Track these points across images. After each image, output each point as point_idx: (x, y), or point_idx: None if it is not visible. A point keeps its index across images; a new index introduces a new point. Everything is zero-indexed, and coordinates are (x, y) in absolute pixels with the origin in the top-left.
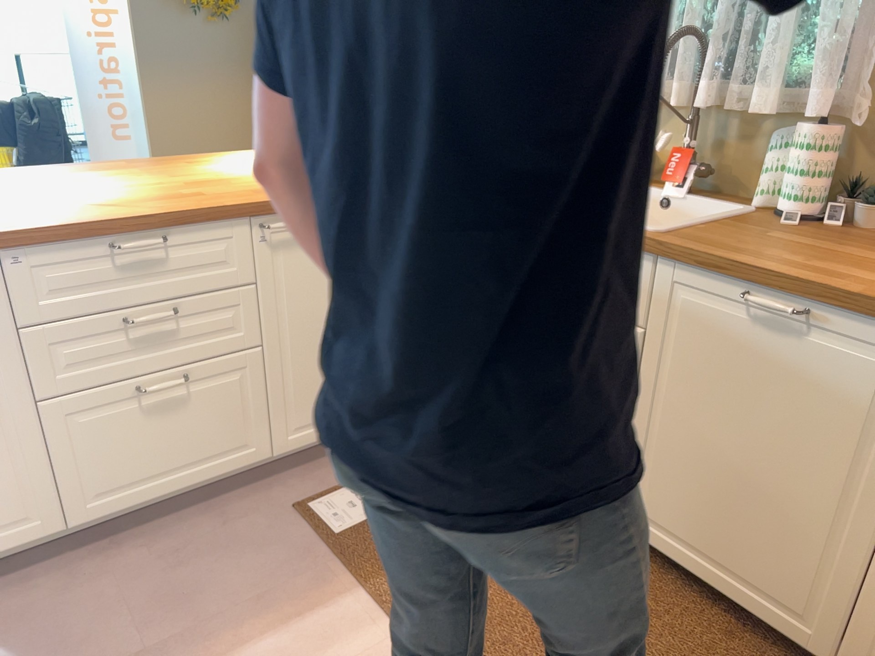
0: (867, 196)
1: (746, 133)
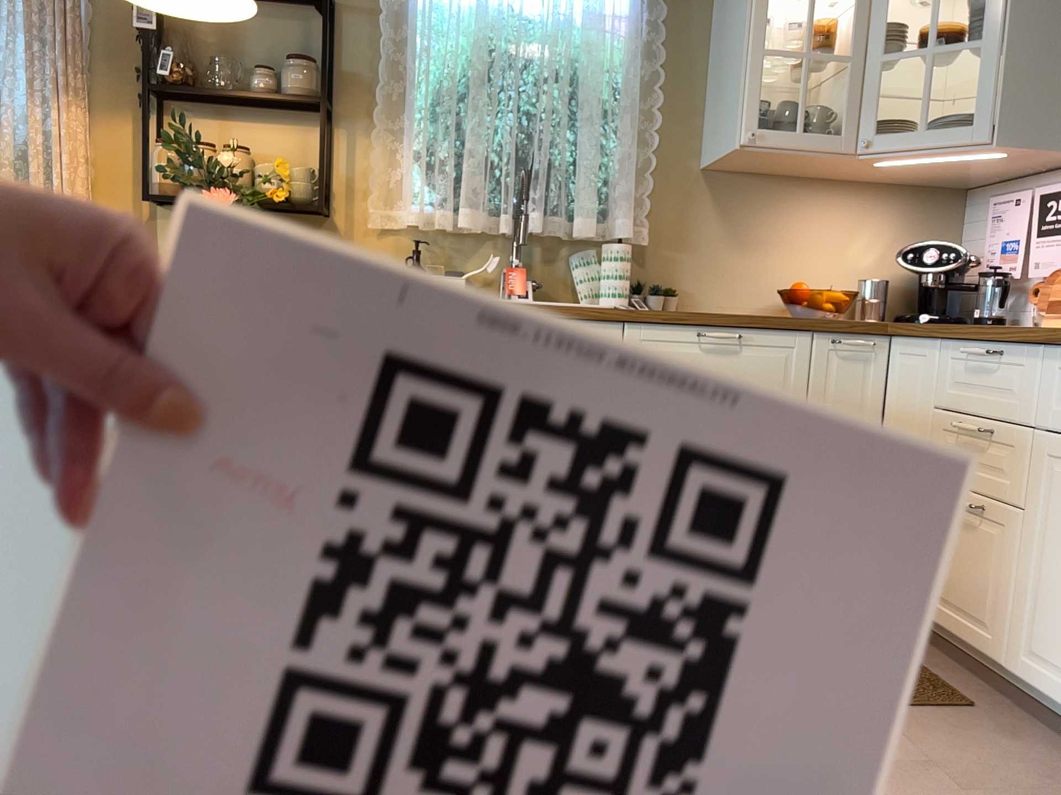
0: (656, 289)
1: (551, 254)
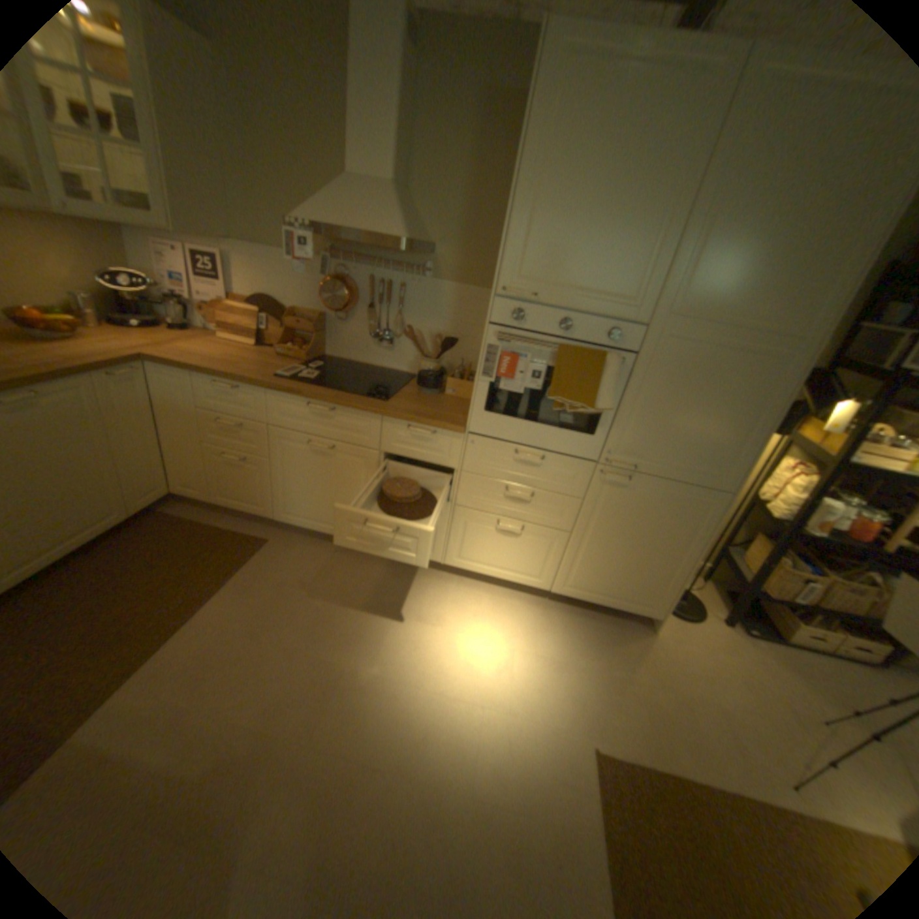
0: None
1: None
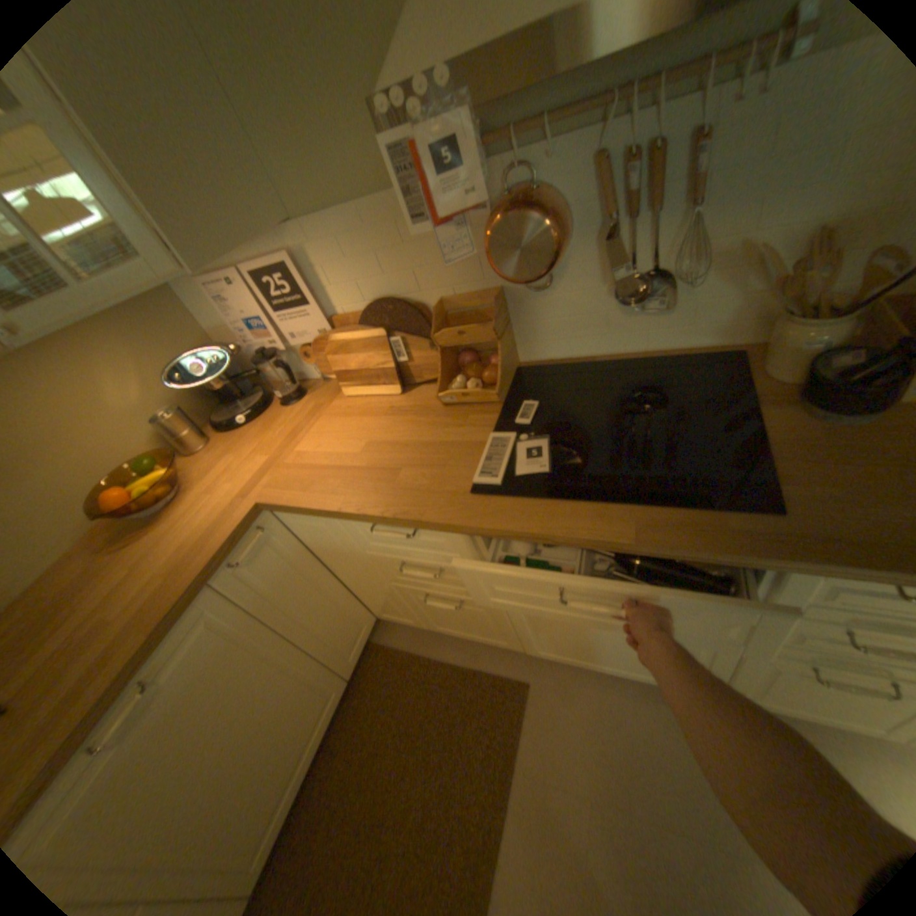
0: None
1: None
